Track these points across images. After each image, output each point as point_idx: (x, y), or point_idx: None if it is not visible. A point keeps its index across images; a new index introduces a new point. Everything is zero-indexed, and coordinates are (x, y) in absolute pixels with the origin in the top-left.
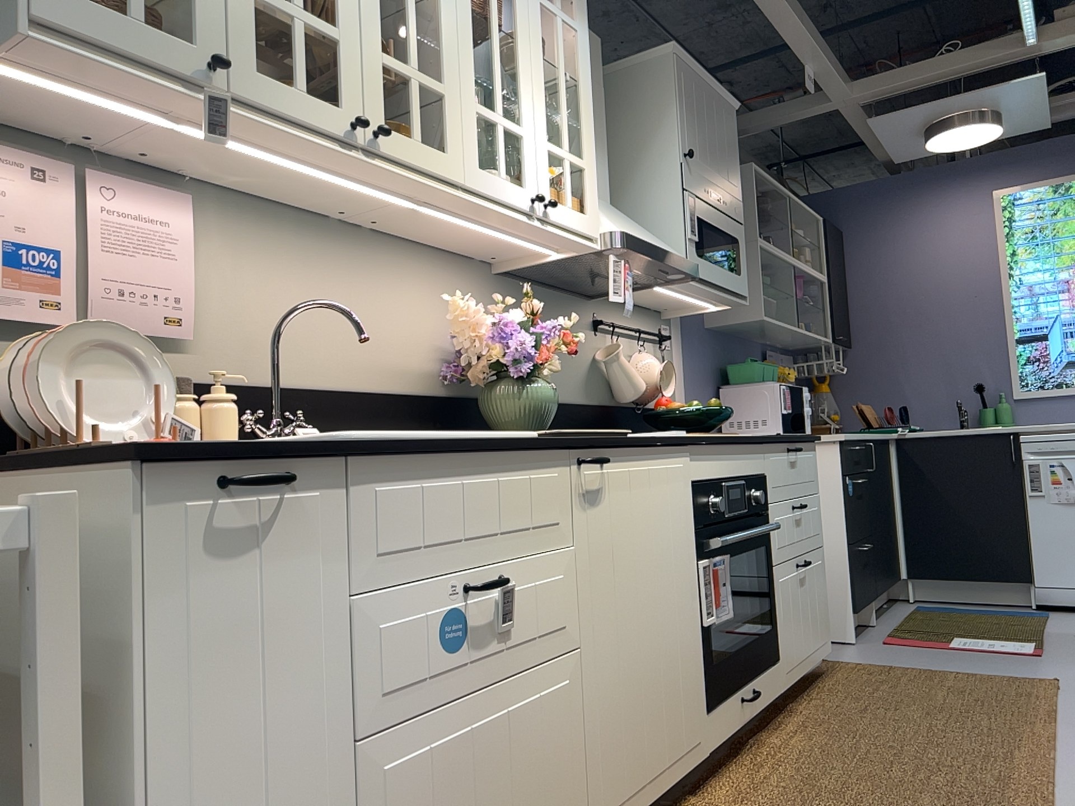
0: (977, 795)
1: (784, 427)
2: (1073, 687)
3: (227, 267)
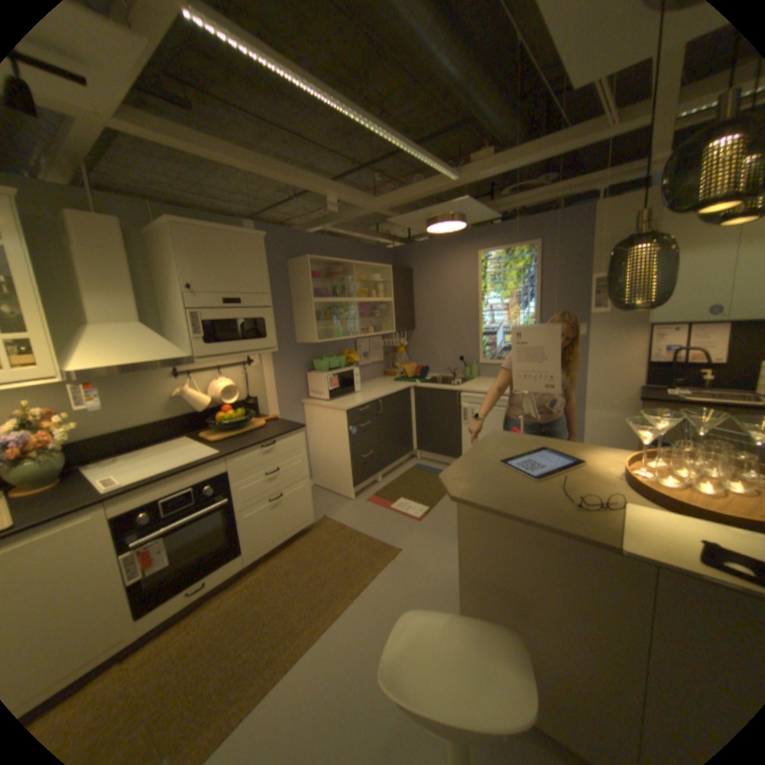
0: (241, 679)
1: (331, 396)
2: (401, 558)
3: None
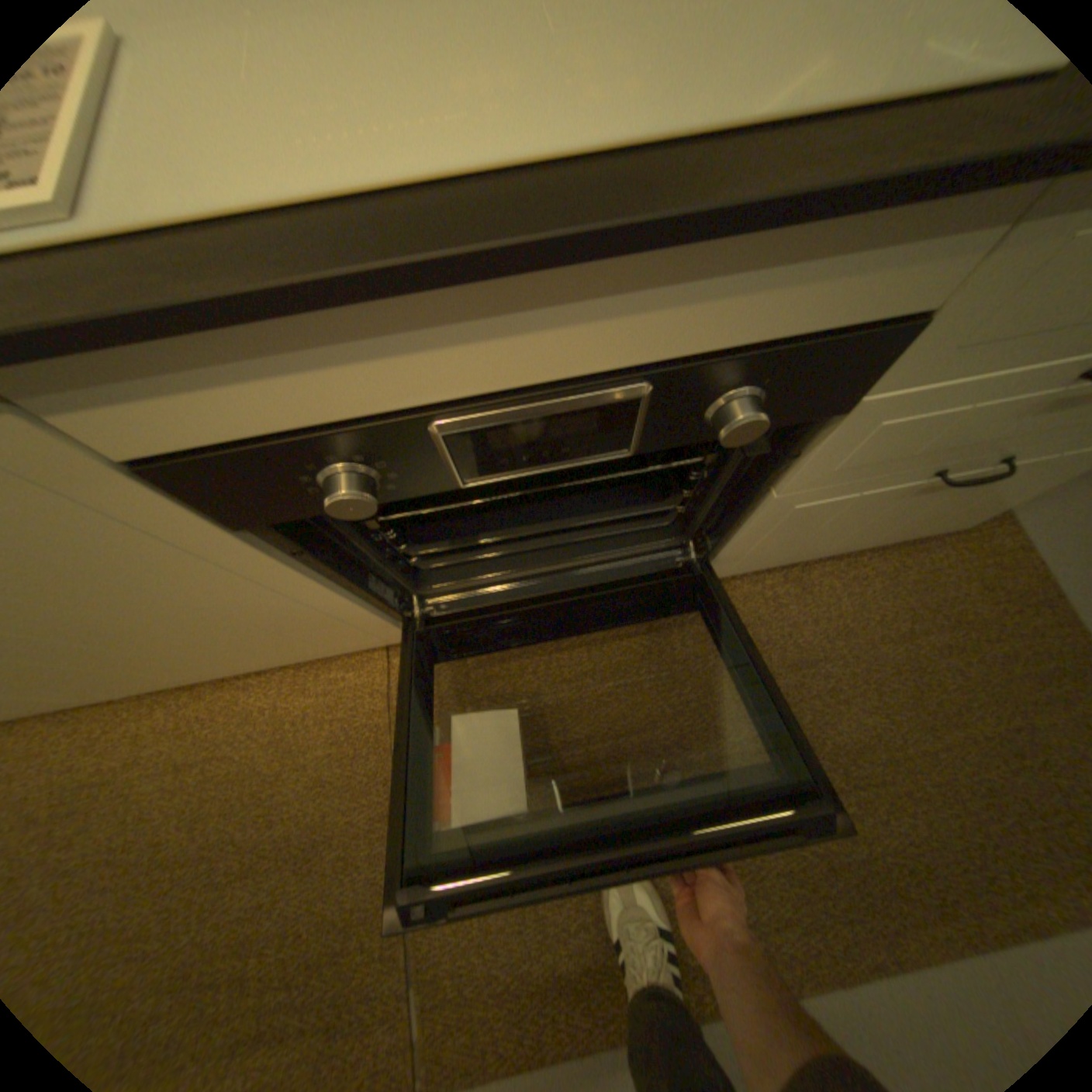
0: (596, 933)
1: None
2: None
3: None
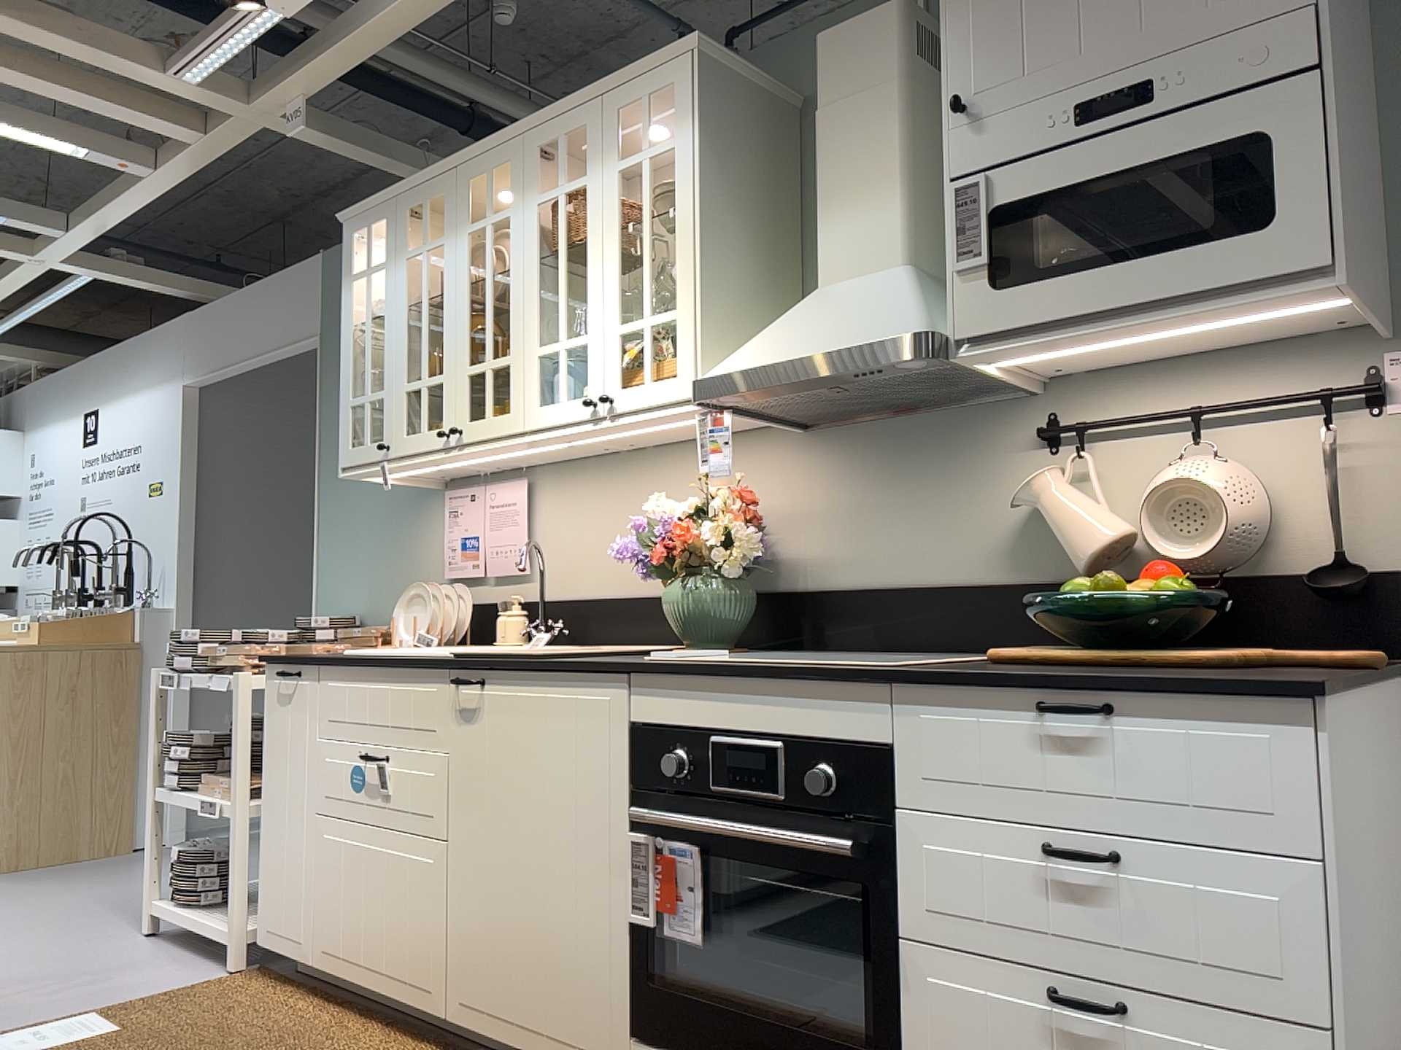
0: None
1: None
2: None
3: (552, 517)
